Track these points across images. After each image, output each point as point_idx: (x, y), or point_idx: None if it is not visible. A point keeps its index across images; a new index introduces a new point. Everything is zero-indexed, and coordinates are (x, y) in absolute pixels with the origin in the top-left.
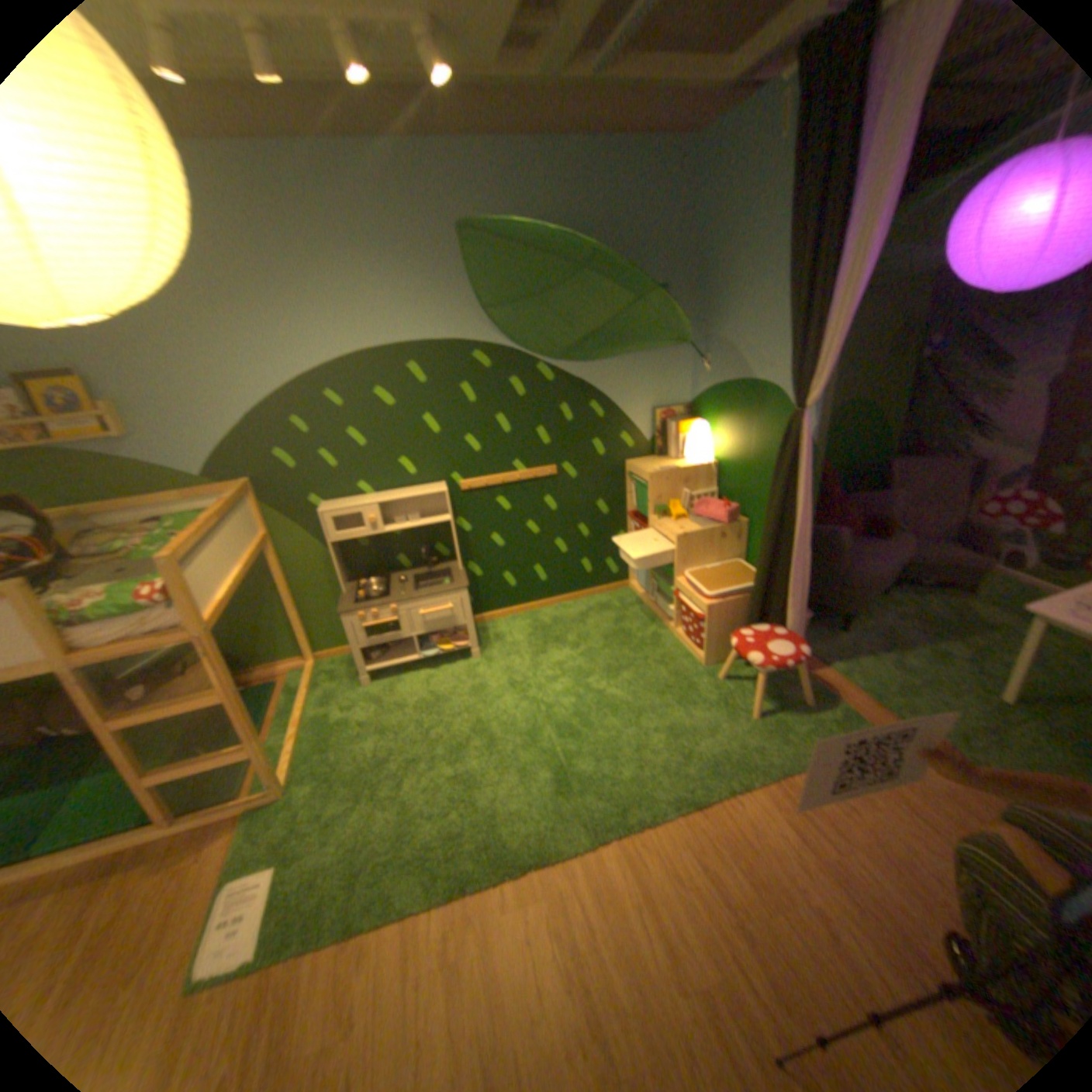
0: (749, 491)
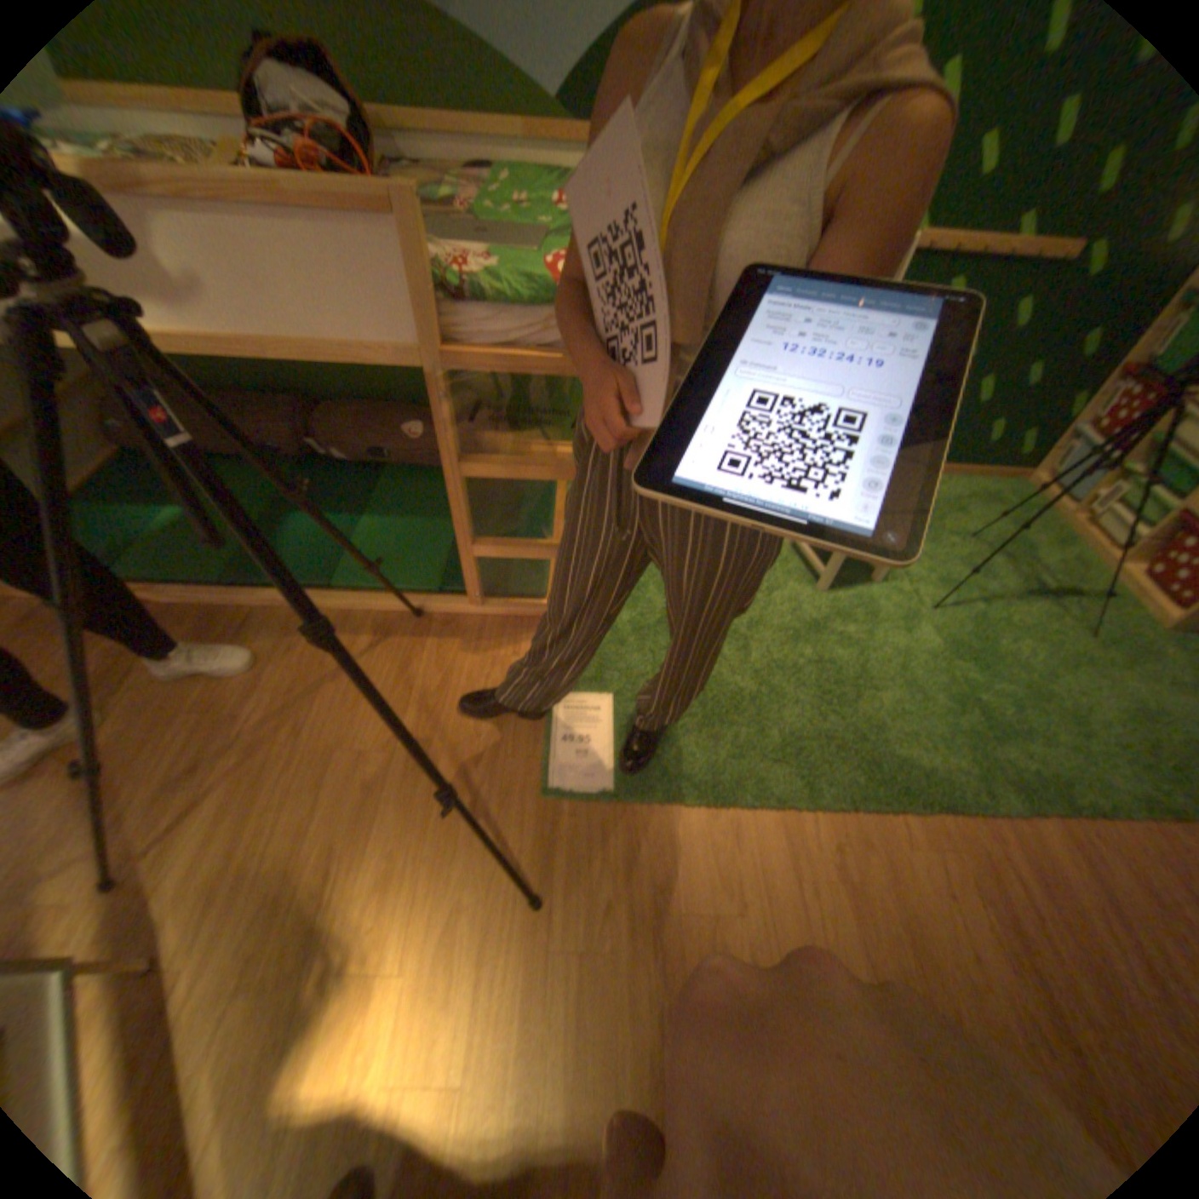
0: None
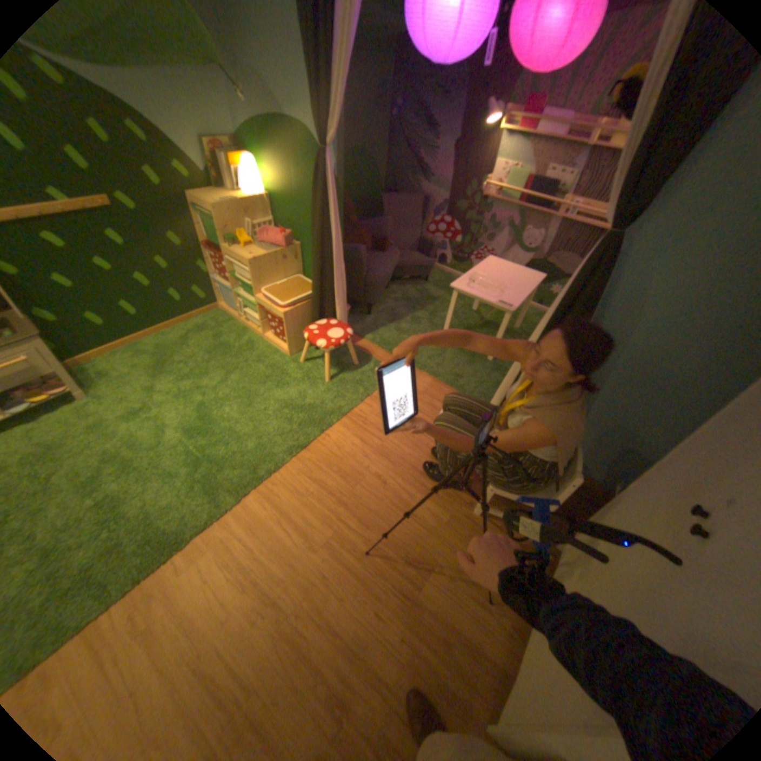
0: (297, 220)
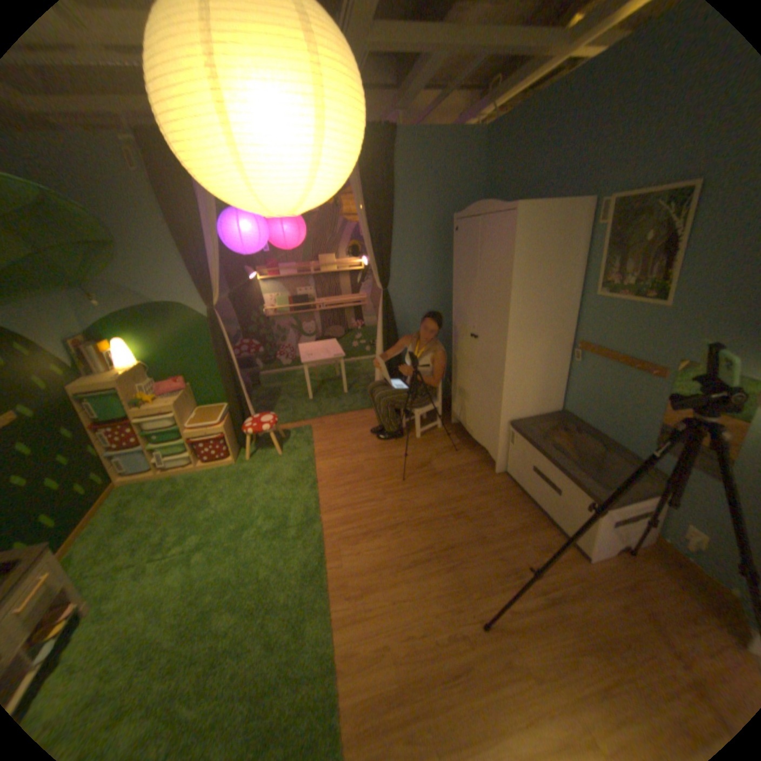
0: (180, 367)
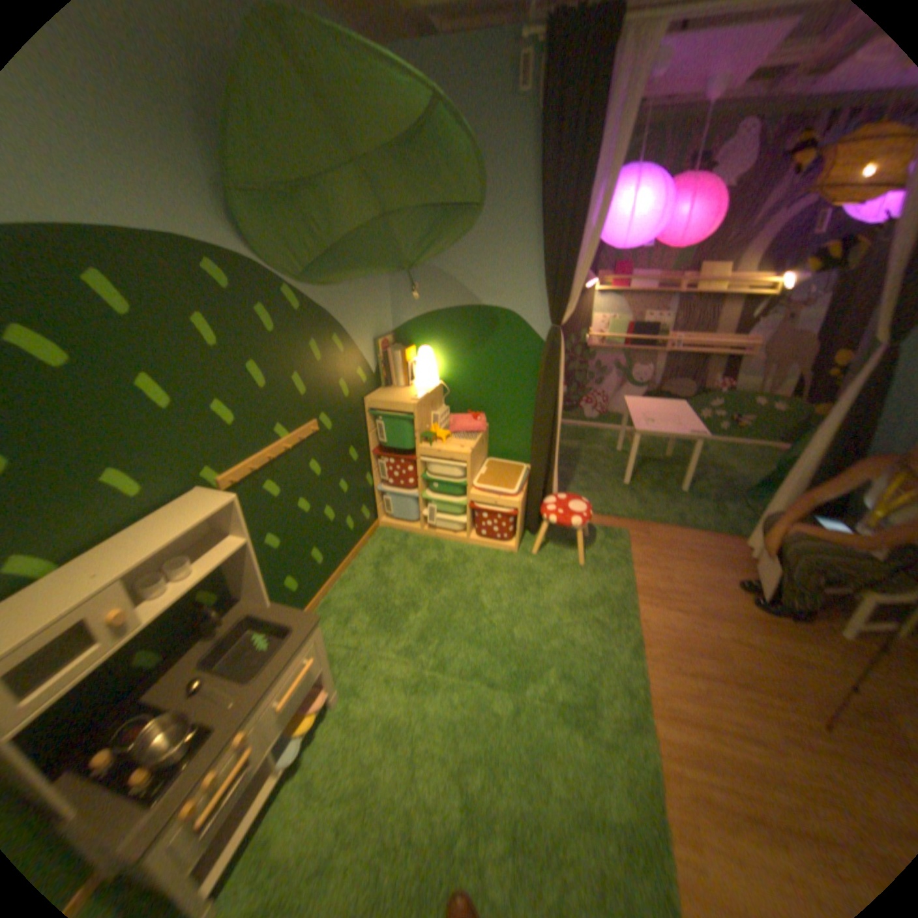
0: (485, 400)
